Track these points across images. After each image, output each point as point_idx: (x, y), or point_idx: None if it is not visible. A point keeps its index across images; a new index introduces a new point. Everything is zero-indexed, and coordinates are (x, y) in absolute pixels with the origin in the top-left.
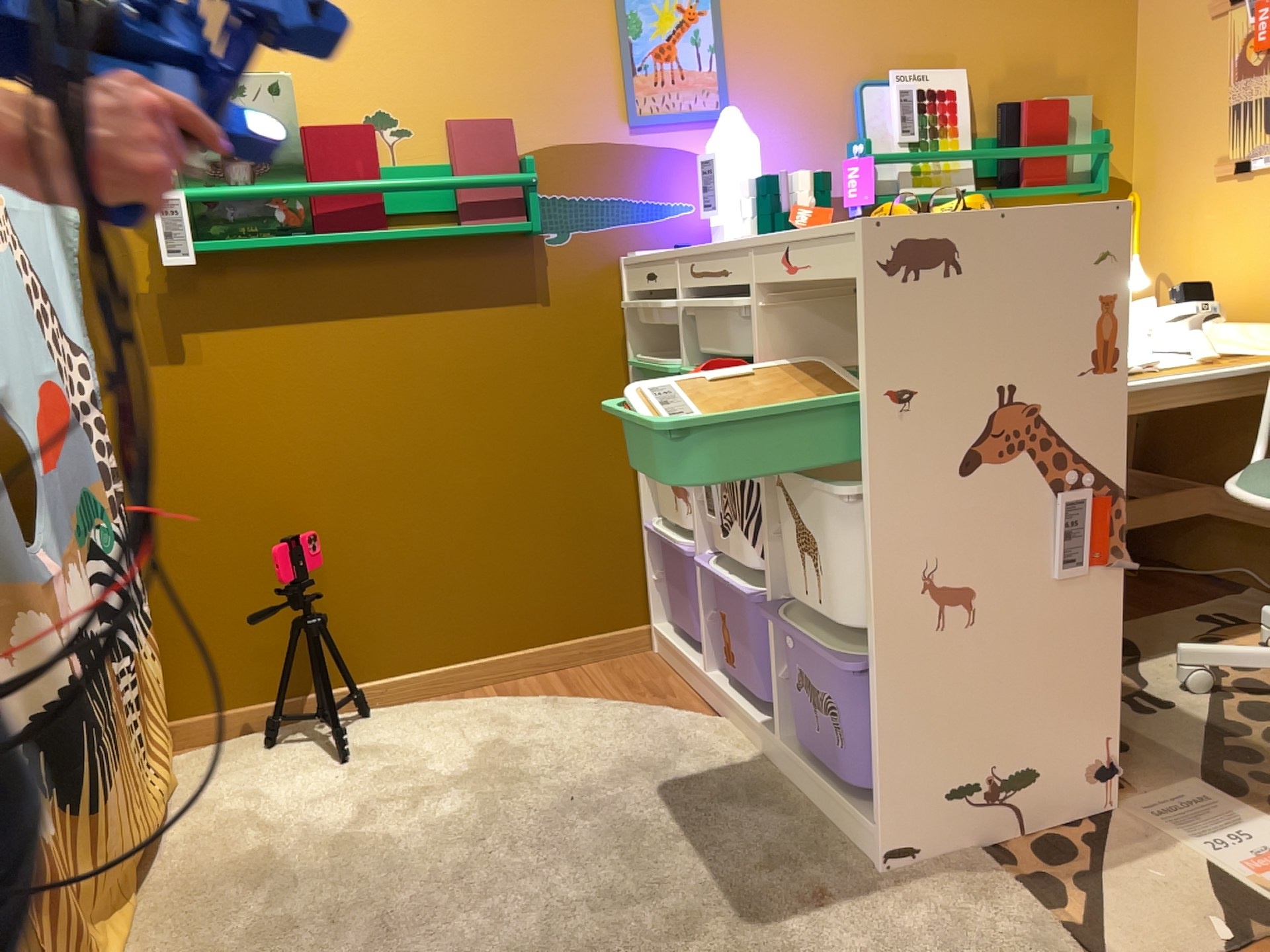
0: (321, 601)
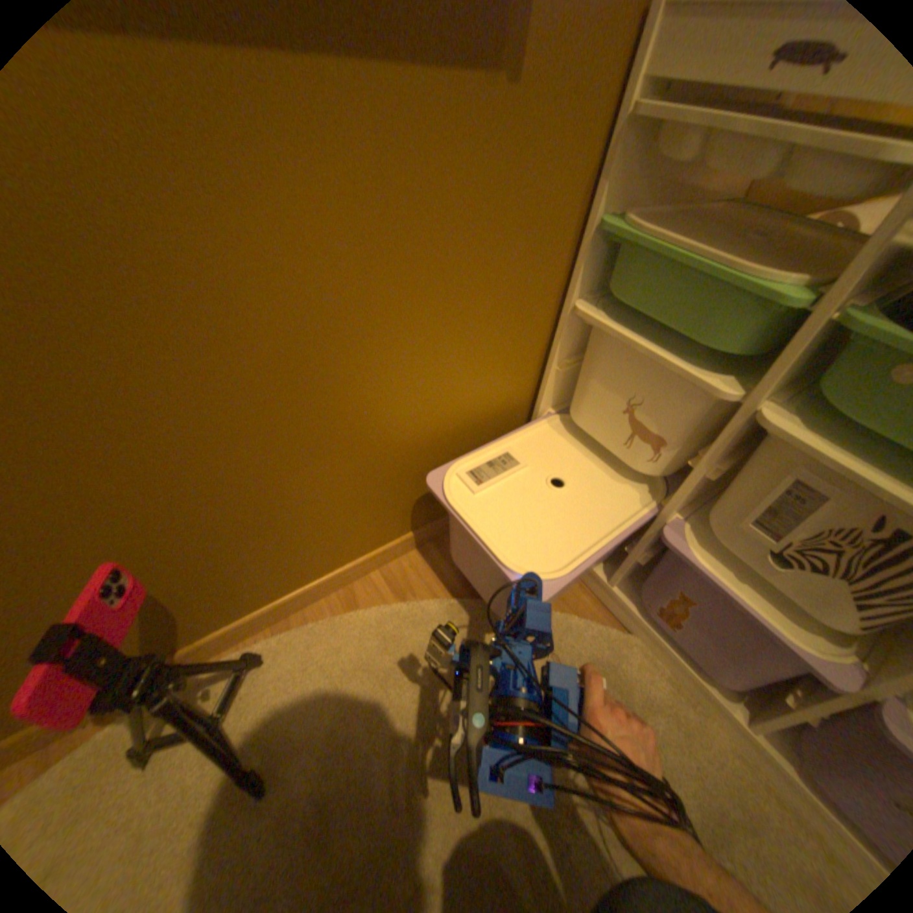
0: (165, 586)
